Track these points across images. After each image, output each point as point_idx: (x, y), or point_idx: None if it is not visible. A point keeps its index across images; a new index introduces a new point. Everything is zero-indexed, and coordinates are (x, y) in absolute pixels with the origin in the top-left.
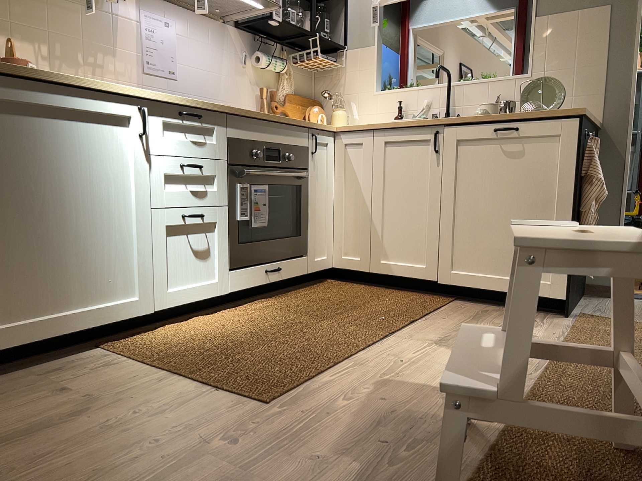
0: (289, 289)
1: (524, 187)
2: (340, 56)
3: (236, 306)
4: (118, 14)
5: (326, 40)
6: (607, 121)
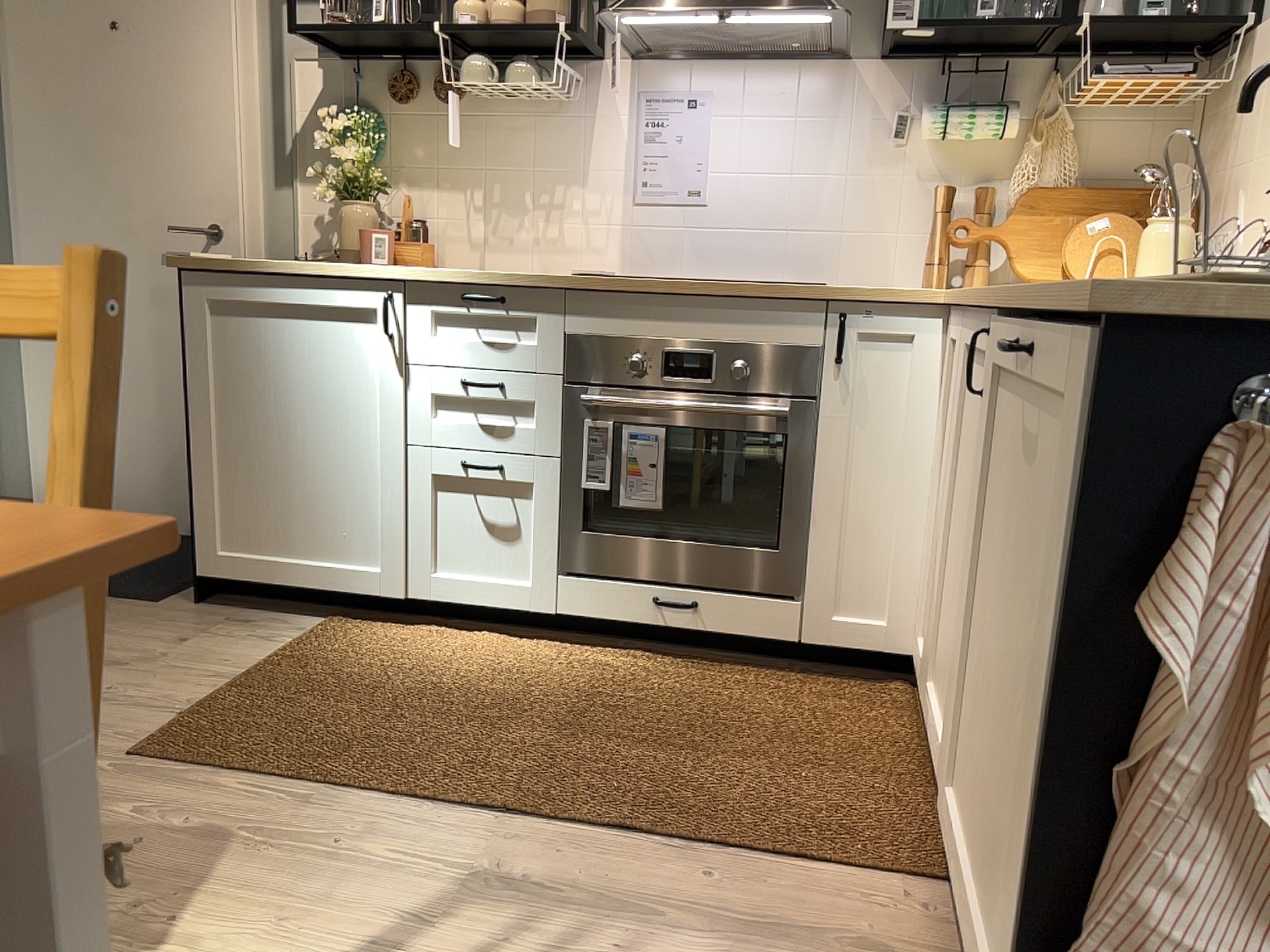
0: (775, 664)
1: (1040, 596)
2: (1242, 49)
3: (596, 648)
4: (591, 111)
5: (1132, 23)
6: None
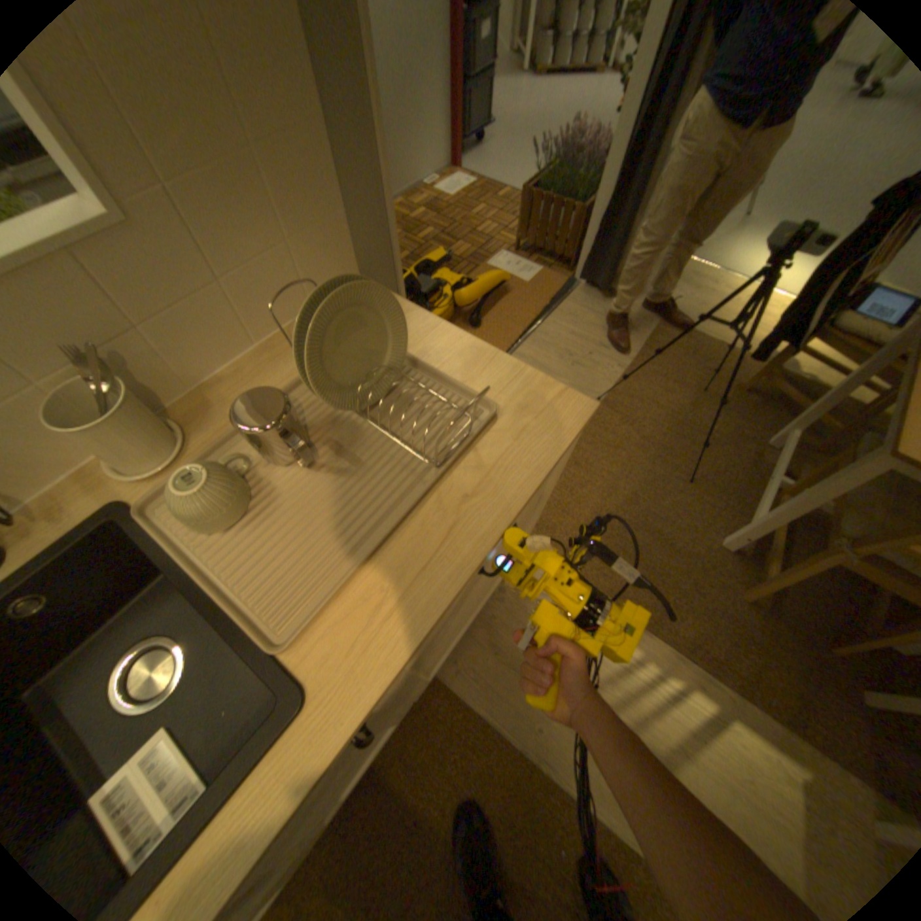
0: None
1: None
2: None
3: None
4: None
5: None
6: (363, 261)
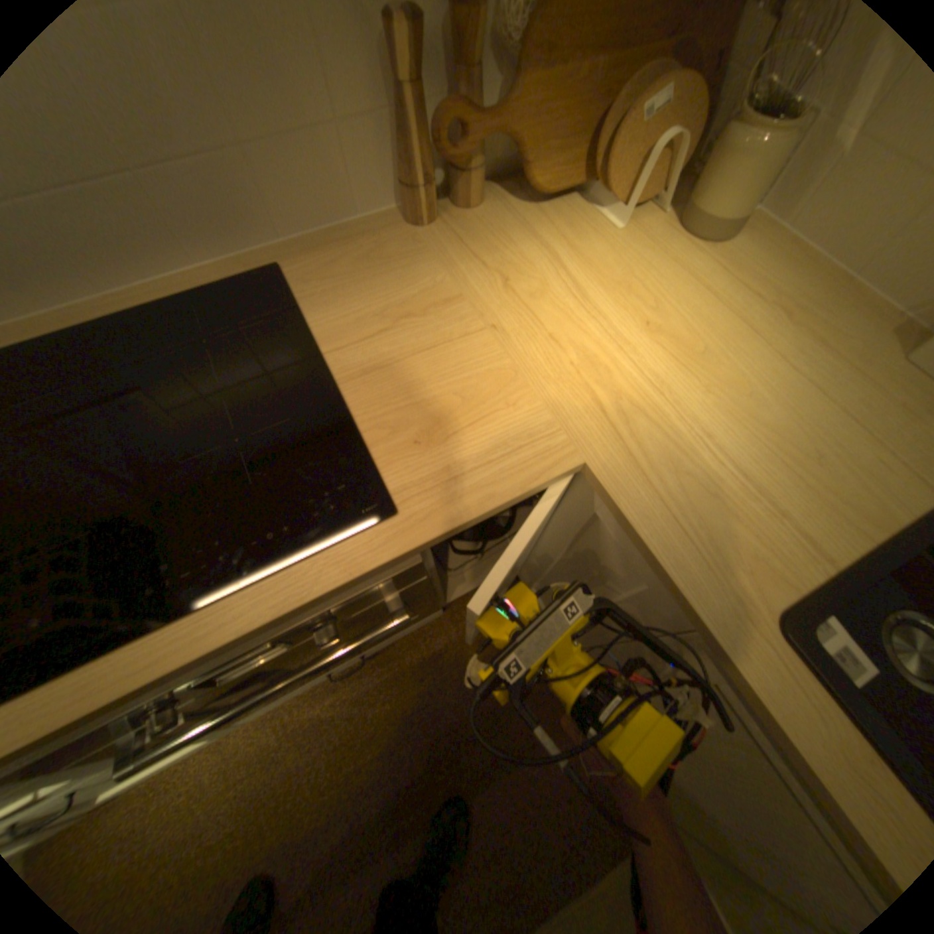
0: None
1: None
2: None
3: None
4: None
5: None
6: None
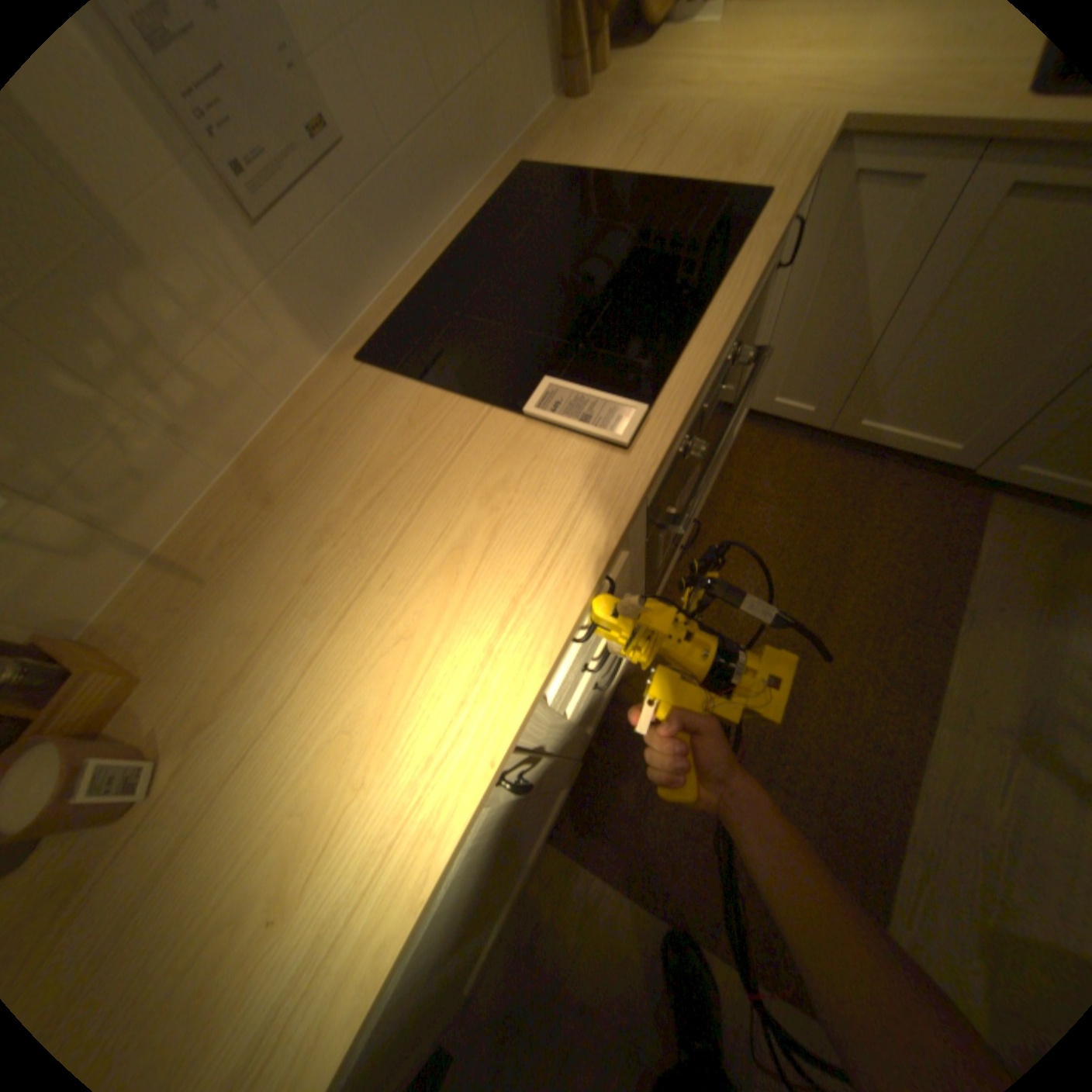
0: None
1: None
2: None
3: None
4: None
5: None
6: None
